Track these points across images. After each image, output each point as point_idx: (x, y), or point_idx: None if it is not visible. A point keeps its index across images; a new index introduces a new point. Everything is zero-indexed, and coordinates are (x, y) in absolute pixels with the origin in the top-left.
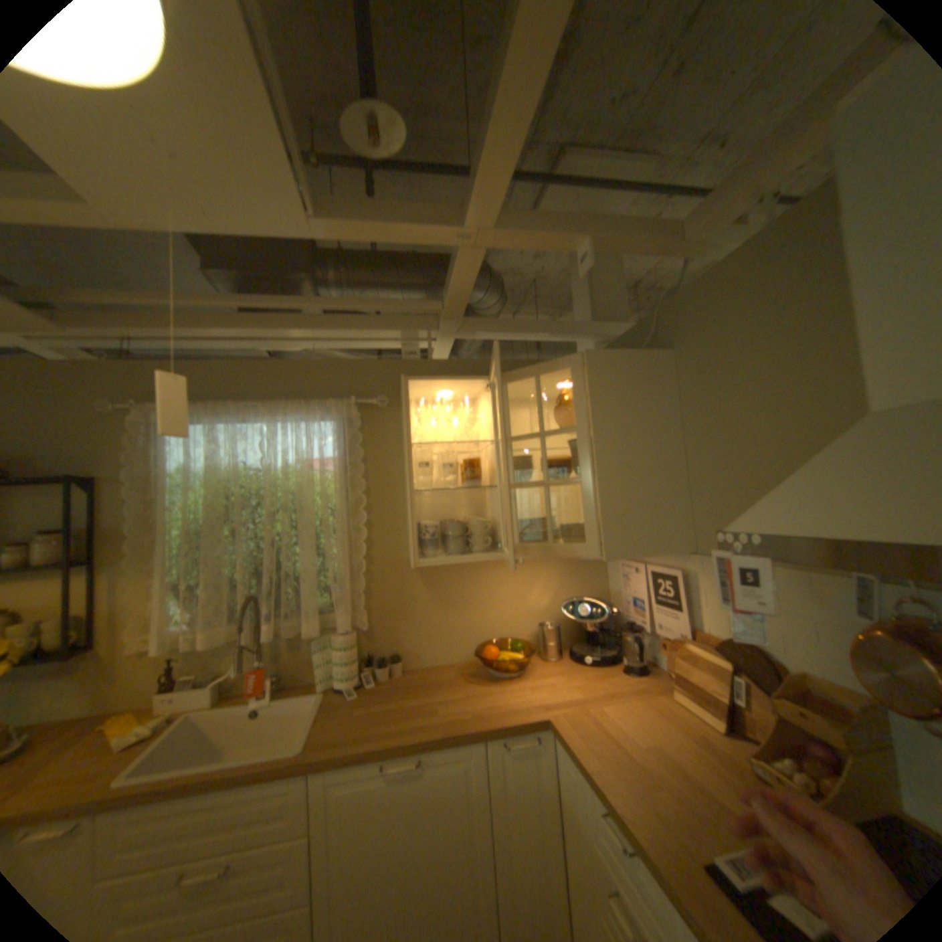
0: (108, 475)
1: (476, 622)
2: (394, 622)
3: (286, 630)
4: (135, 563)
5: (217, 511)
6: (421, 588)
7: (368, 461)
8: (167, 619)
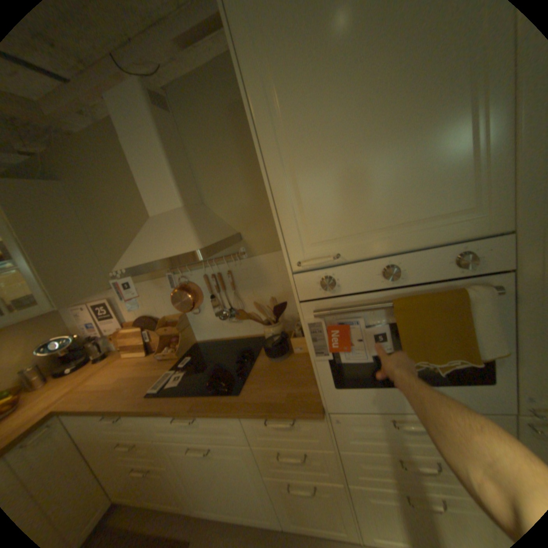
0: None
1: None
2: None
3: None
4: None
5: None
6: None
7: None
8: None
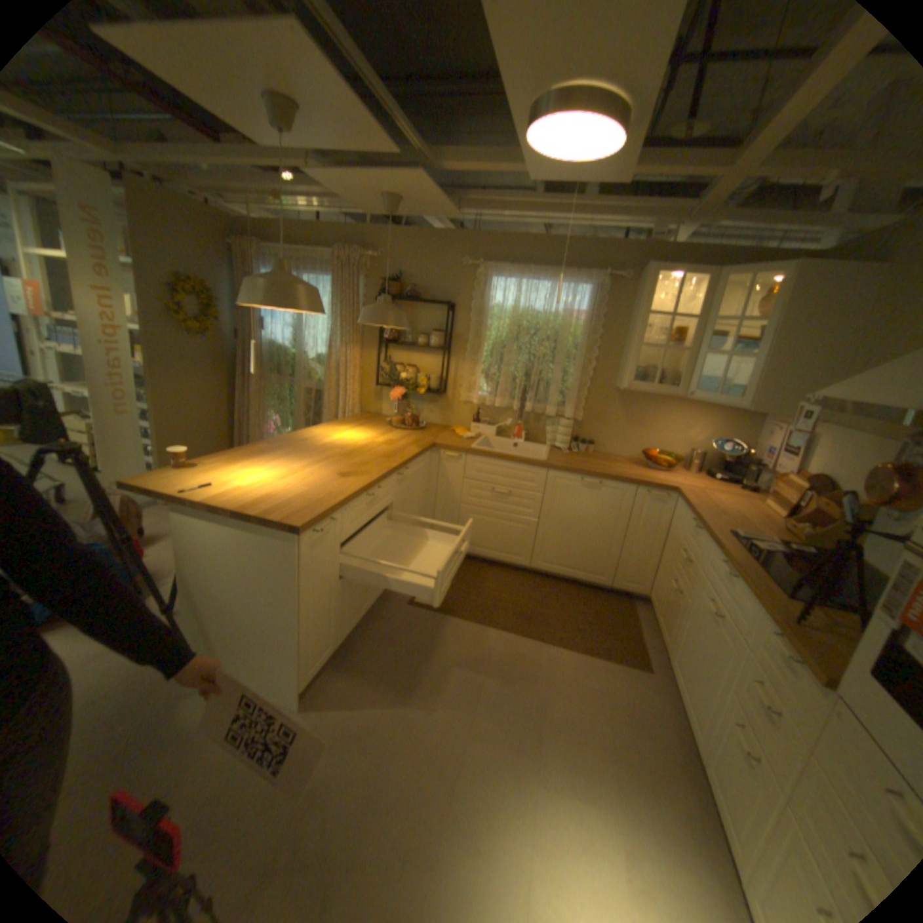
0: (460, 303)
1: (647, 437)
2: (595, 422)
3: (536, 409)
4: (468, 355)
5: (513, 334)
6: (617, 406)
7: (605, 316)
8: (481, 388)
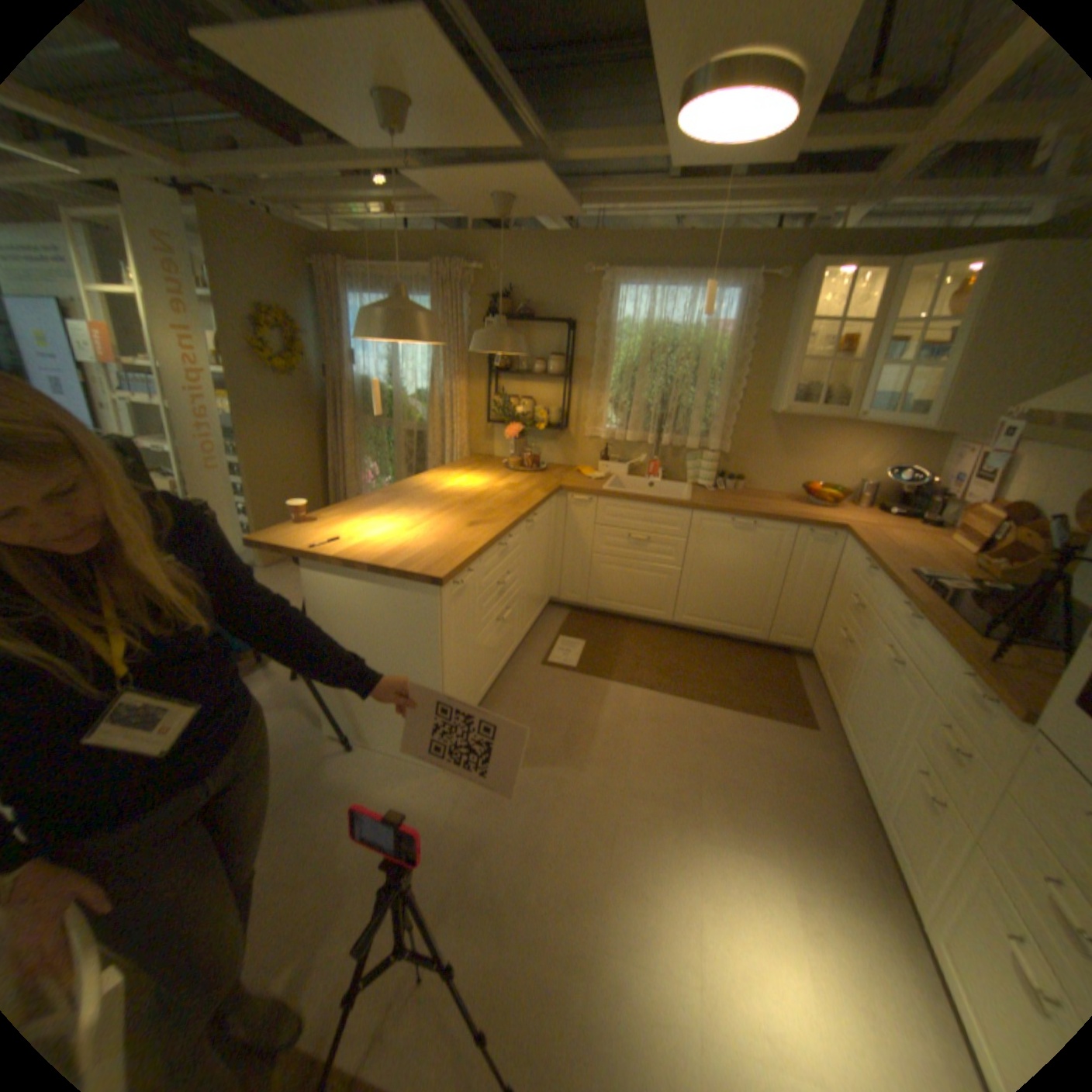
0: (583, 319)
1: (807, 468)
2: (745, 454)
3: (675, 441)
4: (593, 381)
5: (647, 354)
6: (772, 434)
7: (757, 326)
8: (609, 419)
